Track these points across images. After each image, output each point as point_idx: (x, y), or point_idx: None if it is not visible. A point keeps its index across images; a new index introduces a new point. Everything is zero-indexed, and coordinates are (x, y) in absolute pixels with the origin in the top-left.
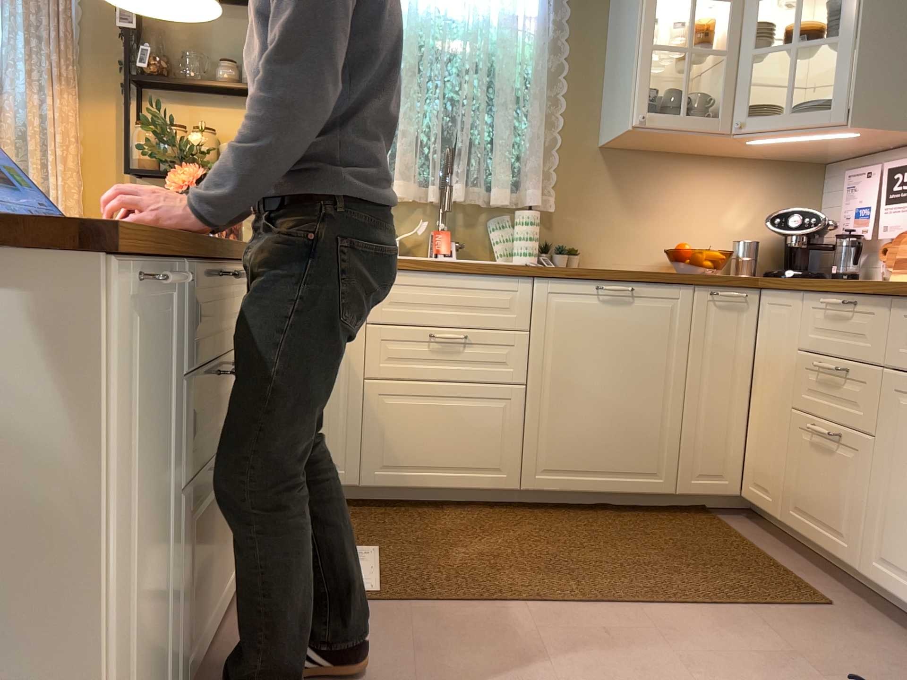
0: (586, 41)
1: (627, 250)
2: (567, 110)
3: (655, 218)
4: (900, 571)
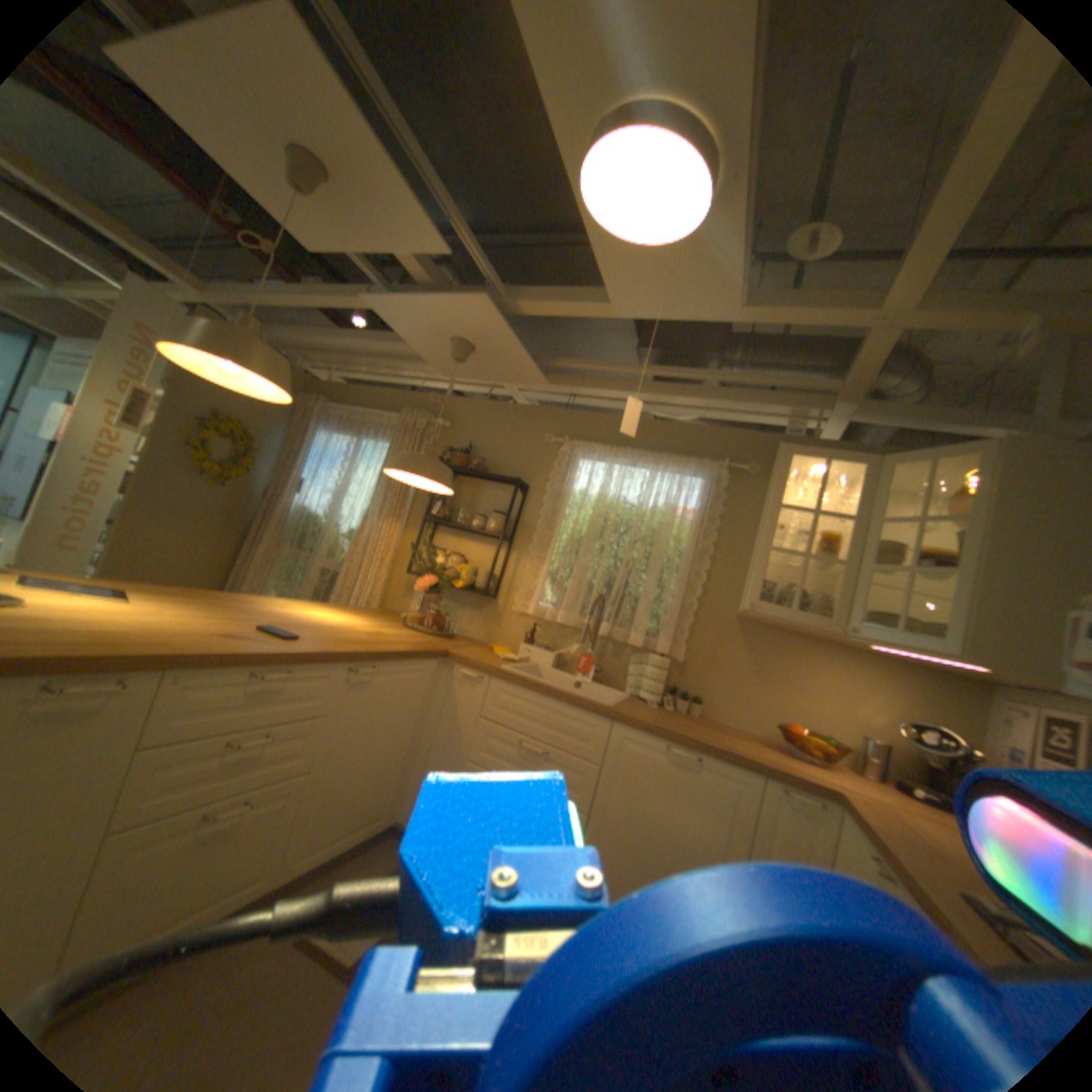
0: (737, 533)
1: (750, 716)
2: (712, 584)
3: (783, 694)
4: None
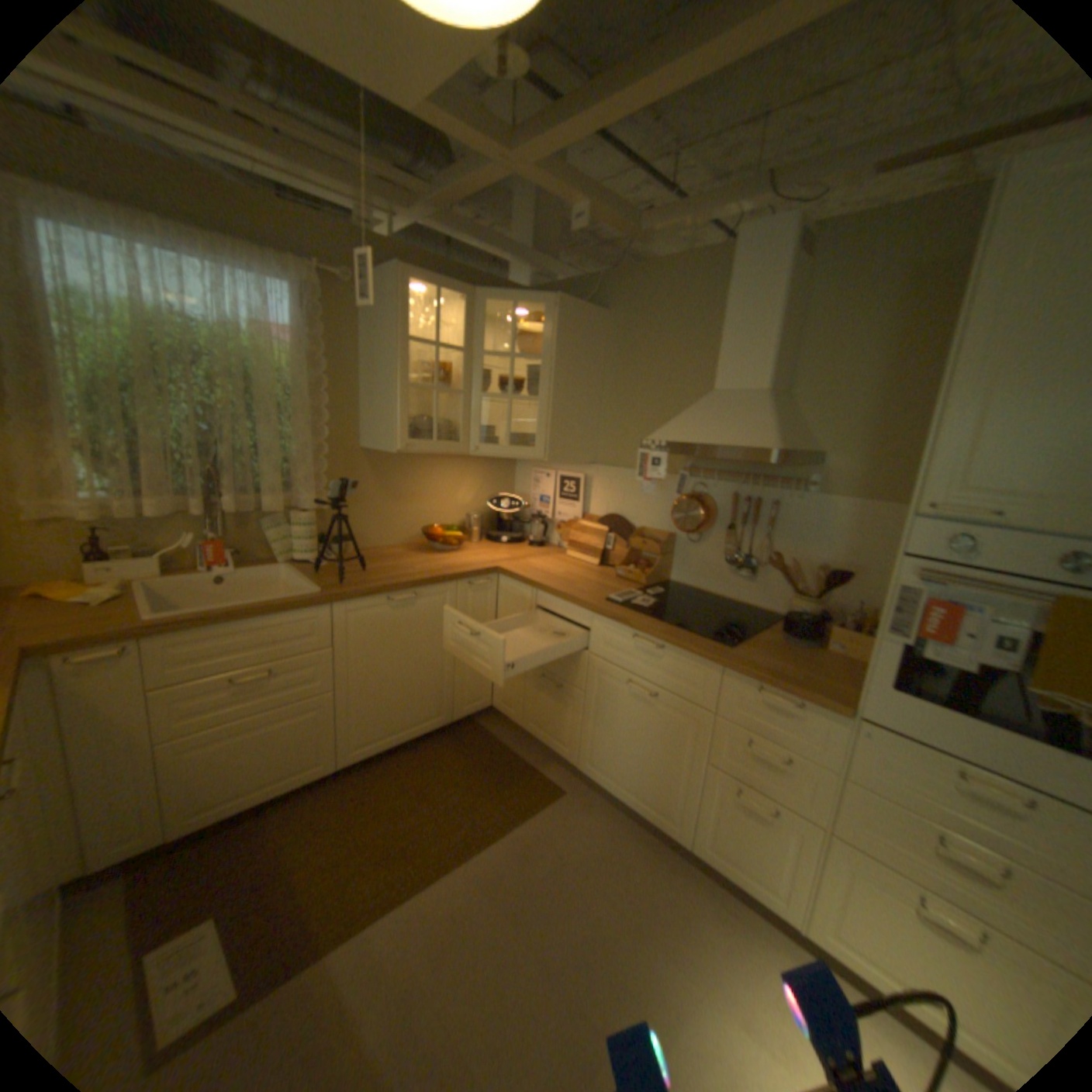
0: (337, 355)
1: (388, 531)
2: (325, 418)
3: (408, 504)
4: (602, 770)
